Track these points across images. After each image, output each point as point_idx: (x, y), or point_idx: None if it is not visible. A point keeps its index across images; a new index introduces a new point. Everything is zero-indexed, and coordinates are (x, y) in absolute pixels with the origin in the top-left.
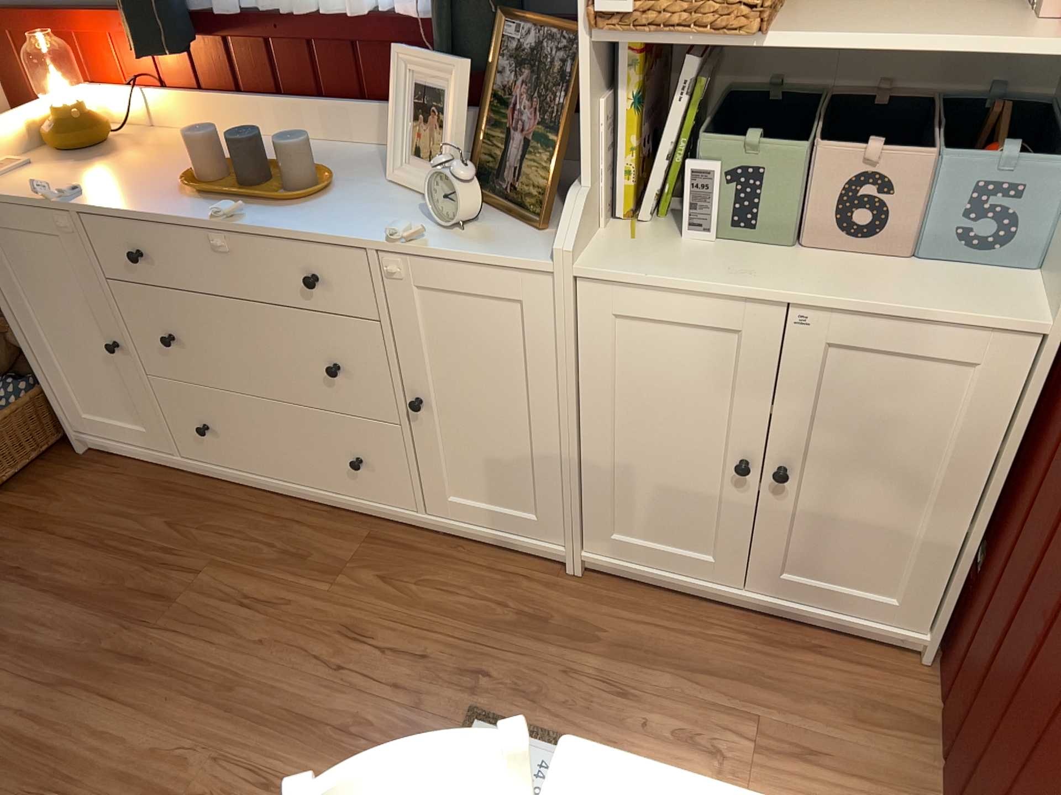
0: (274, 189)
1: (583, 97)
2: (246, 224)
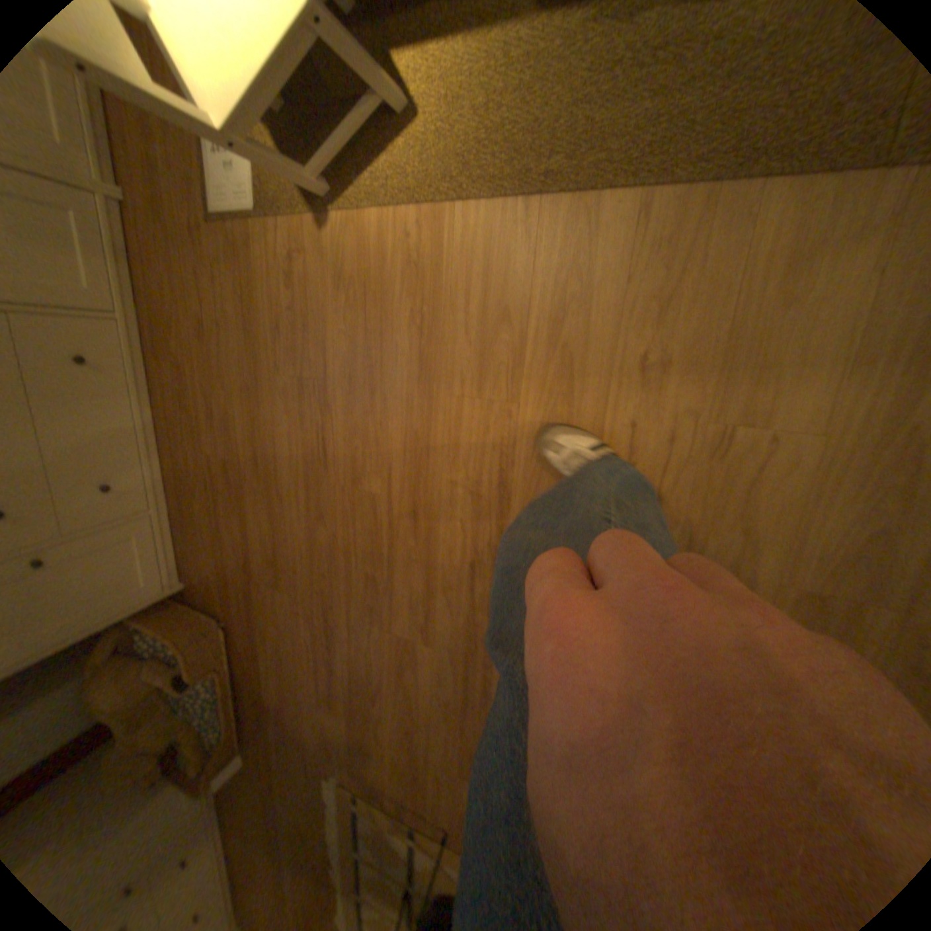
0: None
1: None
2: None
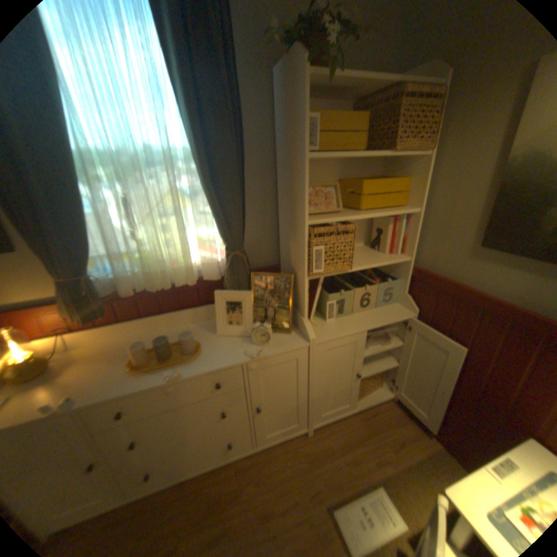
0: (172, 357)
1: (304, 292)
2: (180, 377)
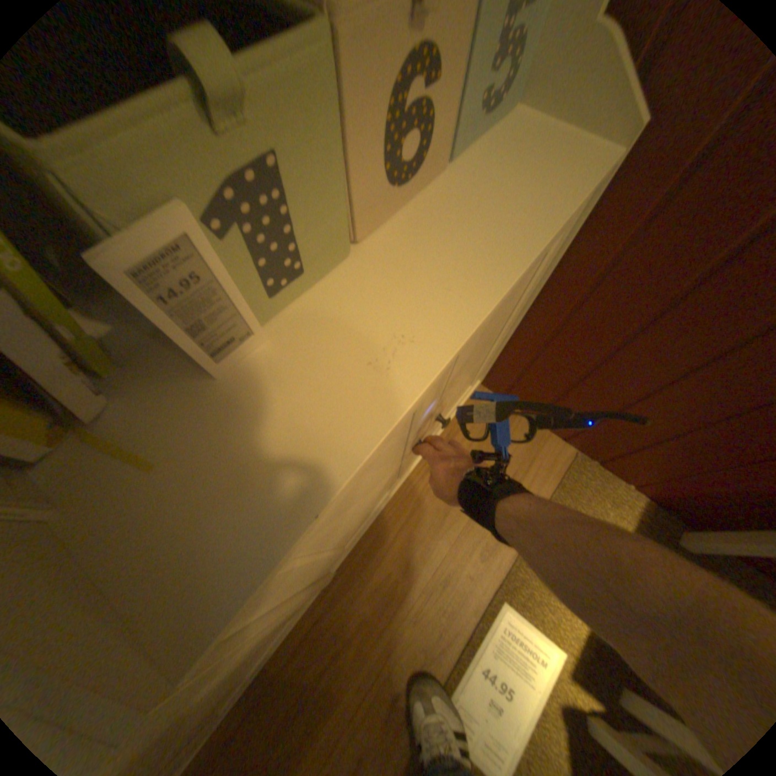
0: None
1: None
2: None
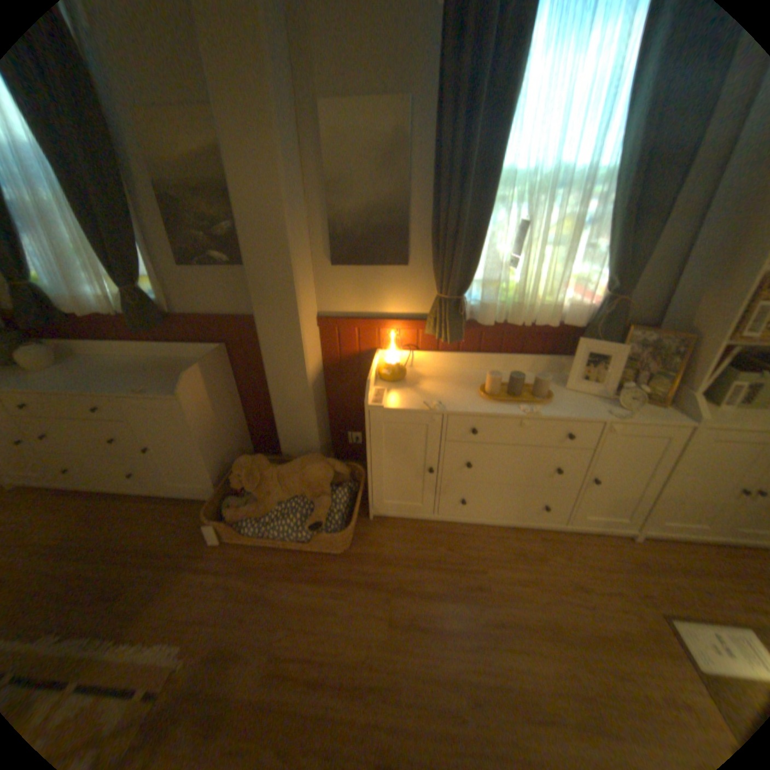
0: (523, 395)
1: (711, 359)
2: (539, 414)
